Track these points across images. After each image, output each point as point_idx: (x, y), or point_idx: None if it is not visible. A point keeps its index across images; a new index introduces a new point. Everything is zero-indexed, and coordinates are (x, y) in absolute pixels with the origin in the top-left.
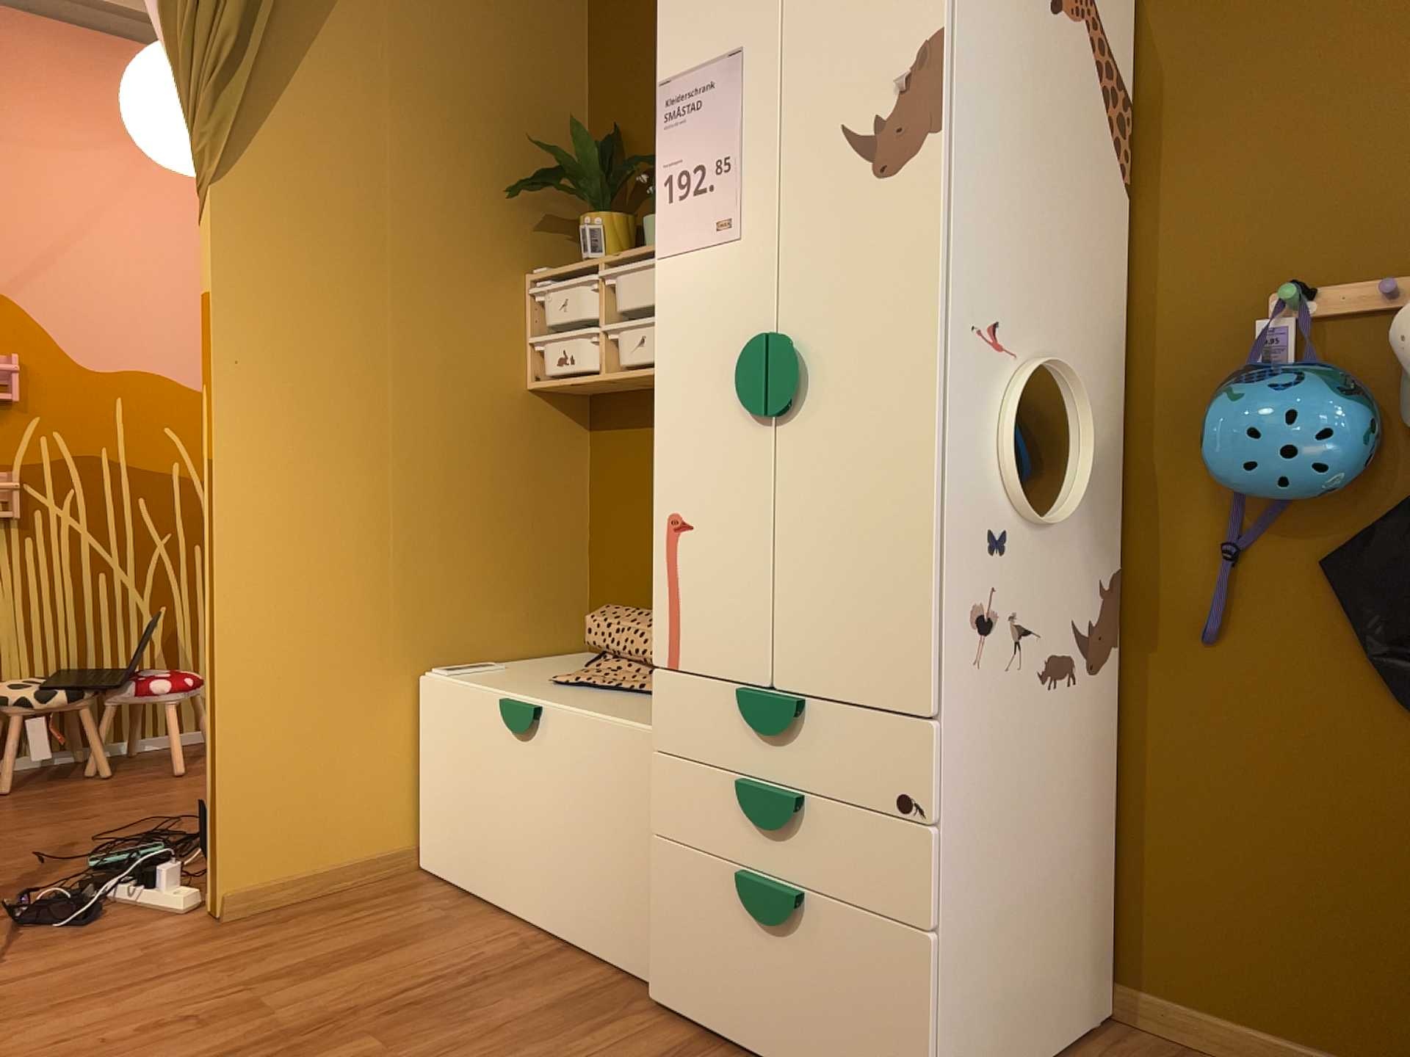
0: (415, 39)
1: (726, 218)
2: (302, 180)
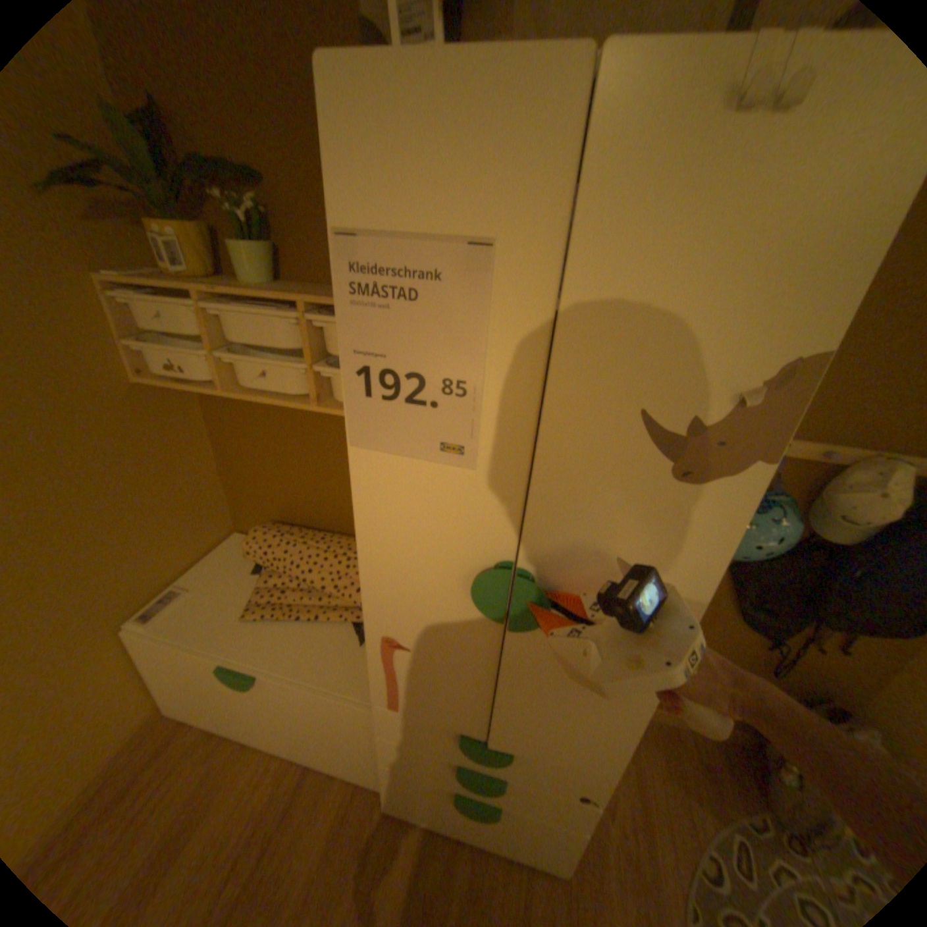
0: None
1: (457, 444)
2: None
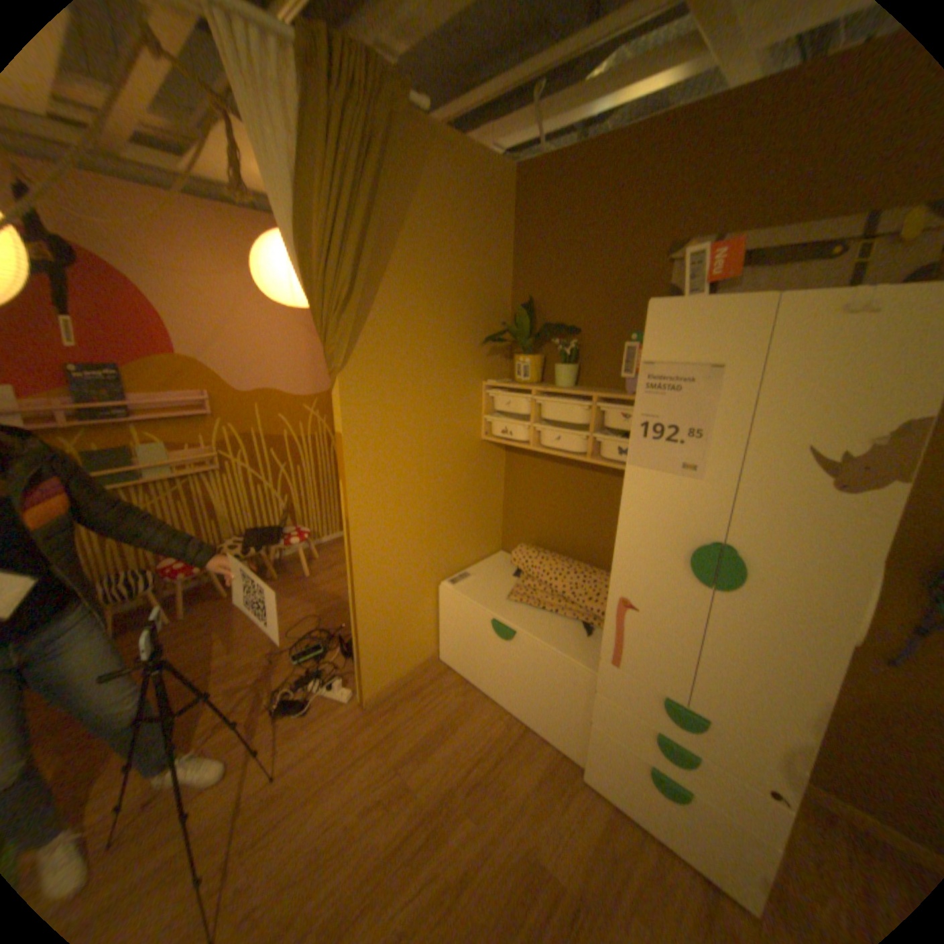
0: (432, 257)
1: (692, 464)
2: (380, 358)
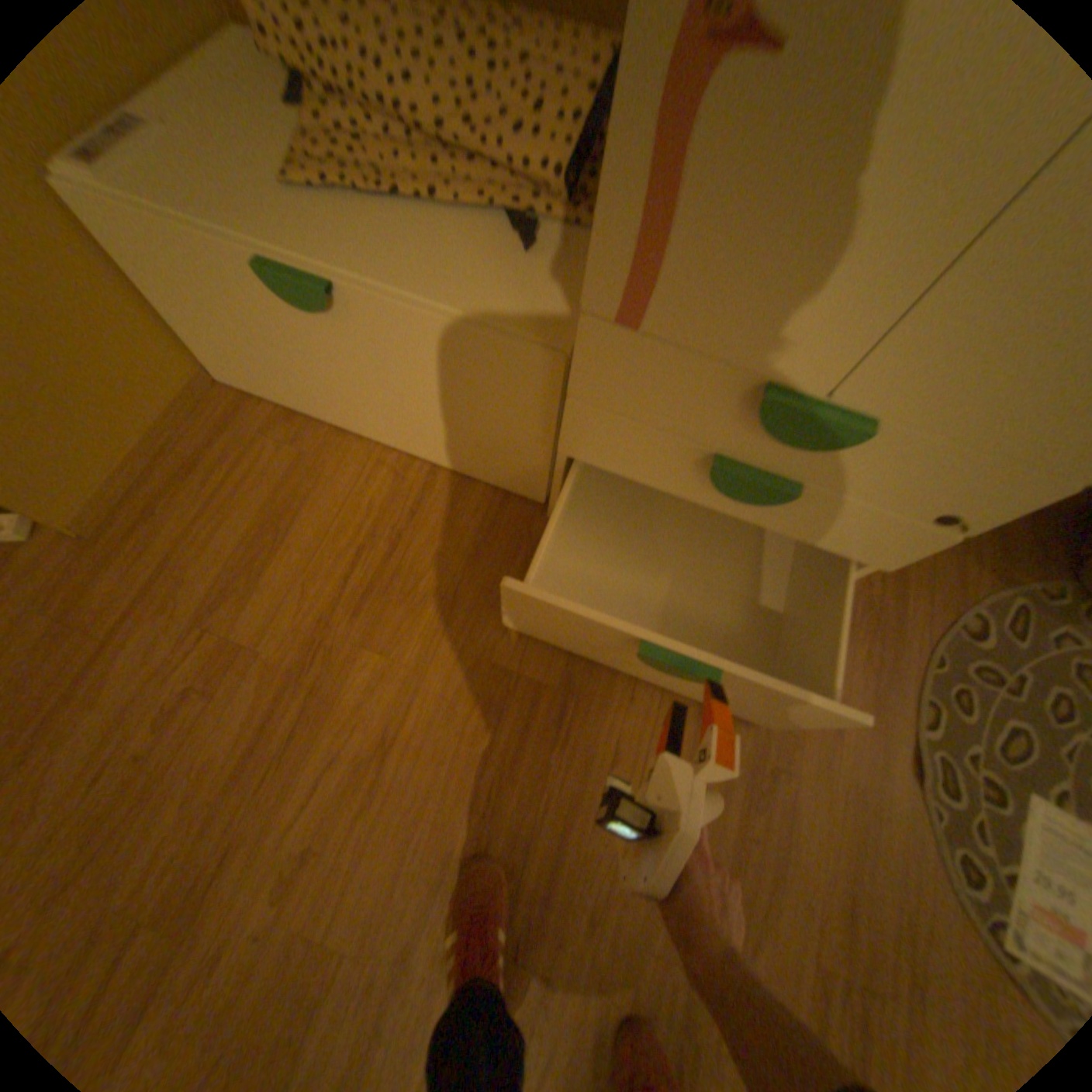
0: None
1: None
2: None
